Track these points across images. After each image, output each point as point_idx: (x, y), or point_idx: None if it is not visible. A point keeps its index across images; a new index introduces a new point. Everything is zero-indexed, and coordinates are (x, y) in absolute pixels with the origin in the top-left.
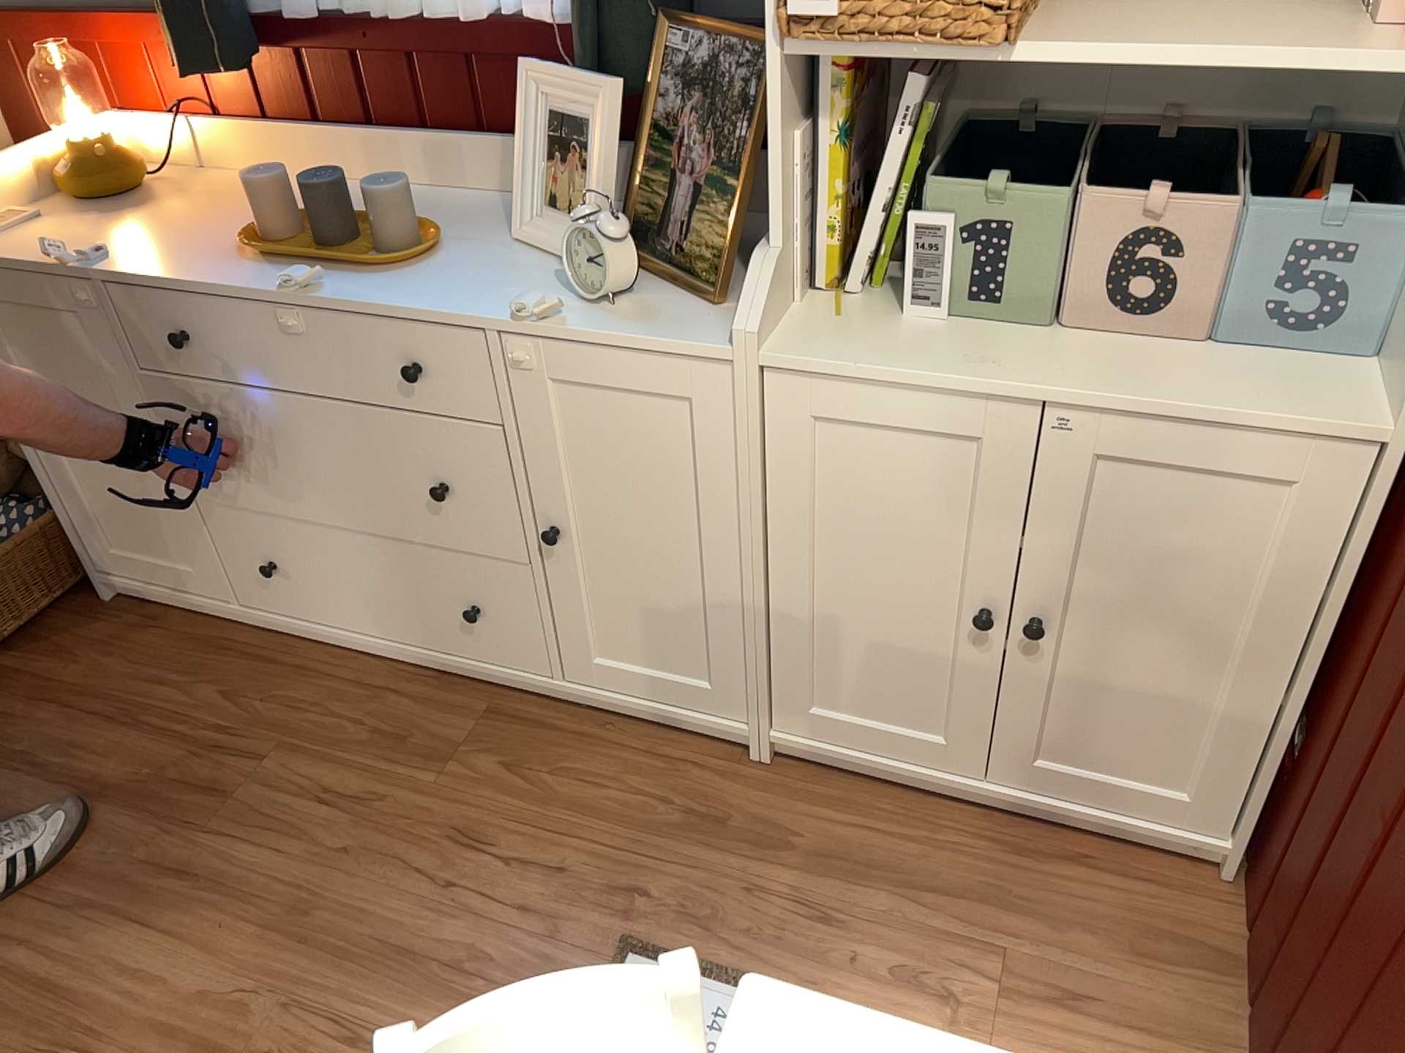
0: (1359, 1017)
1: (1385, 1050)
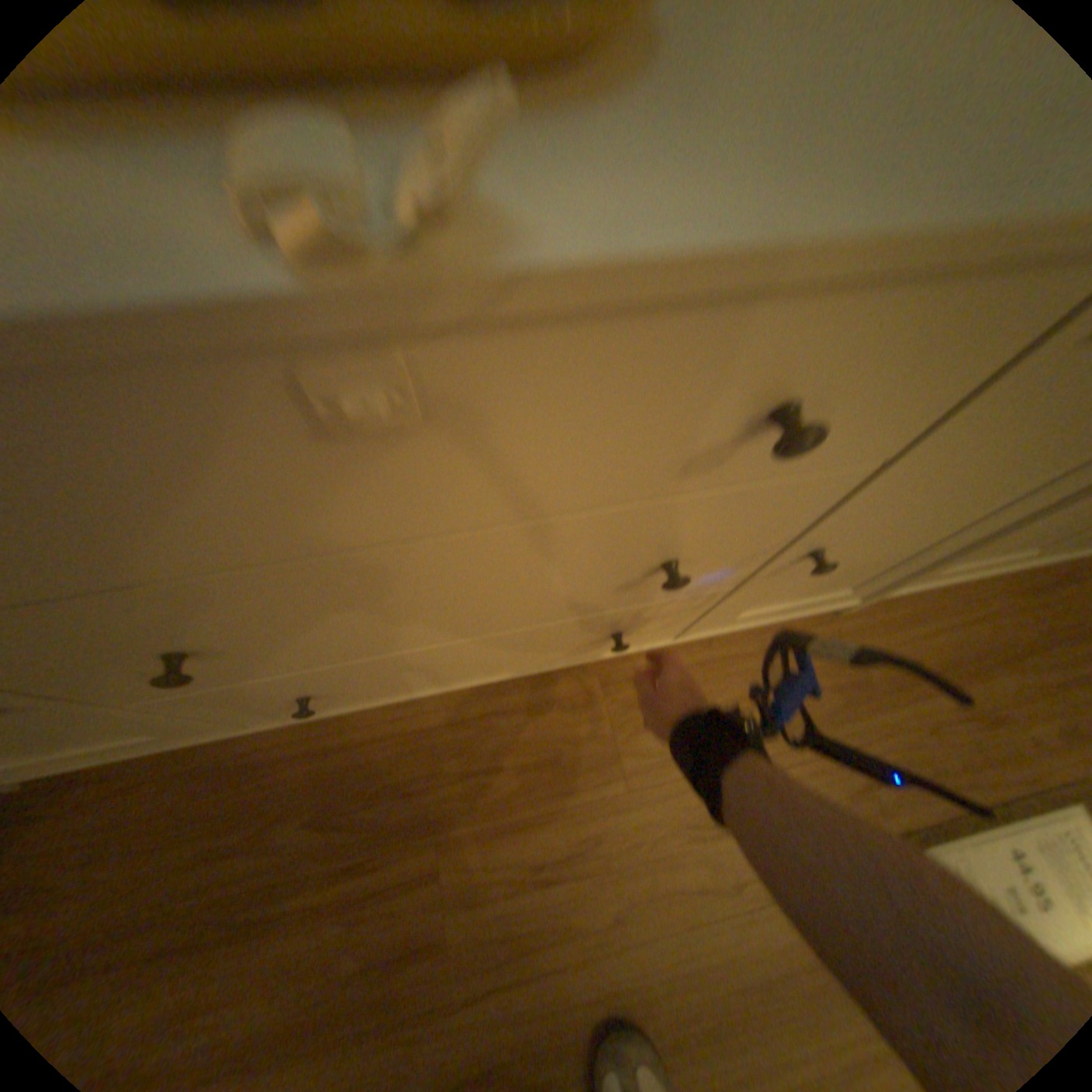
0: None
1: None
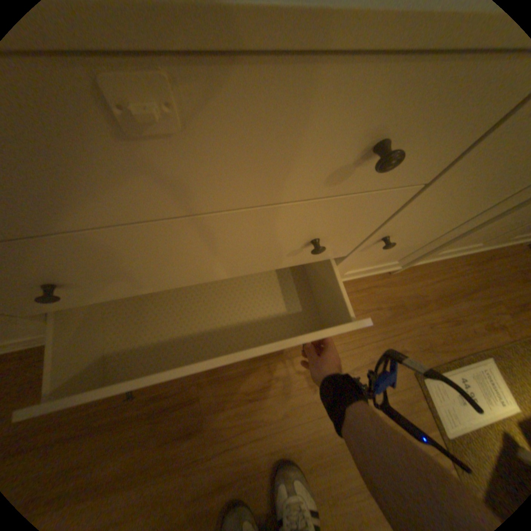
0: None
1: None
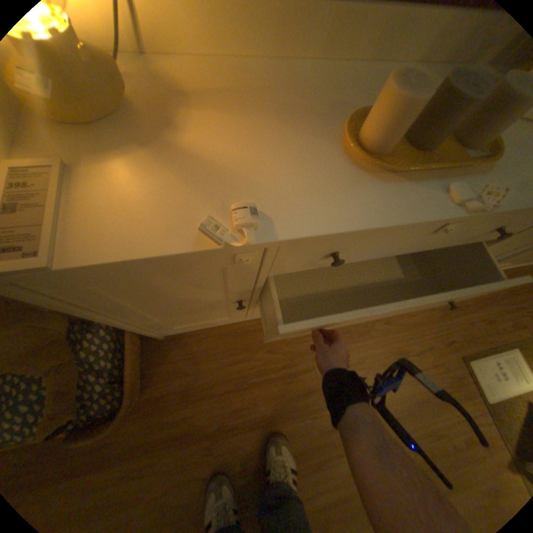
0: None
1: None
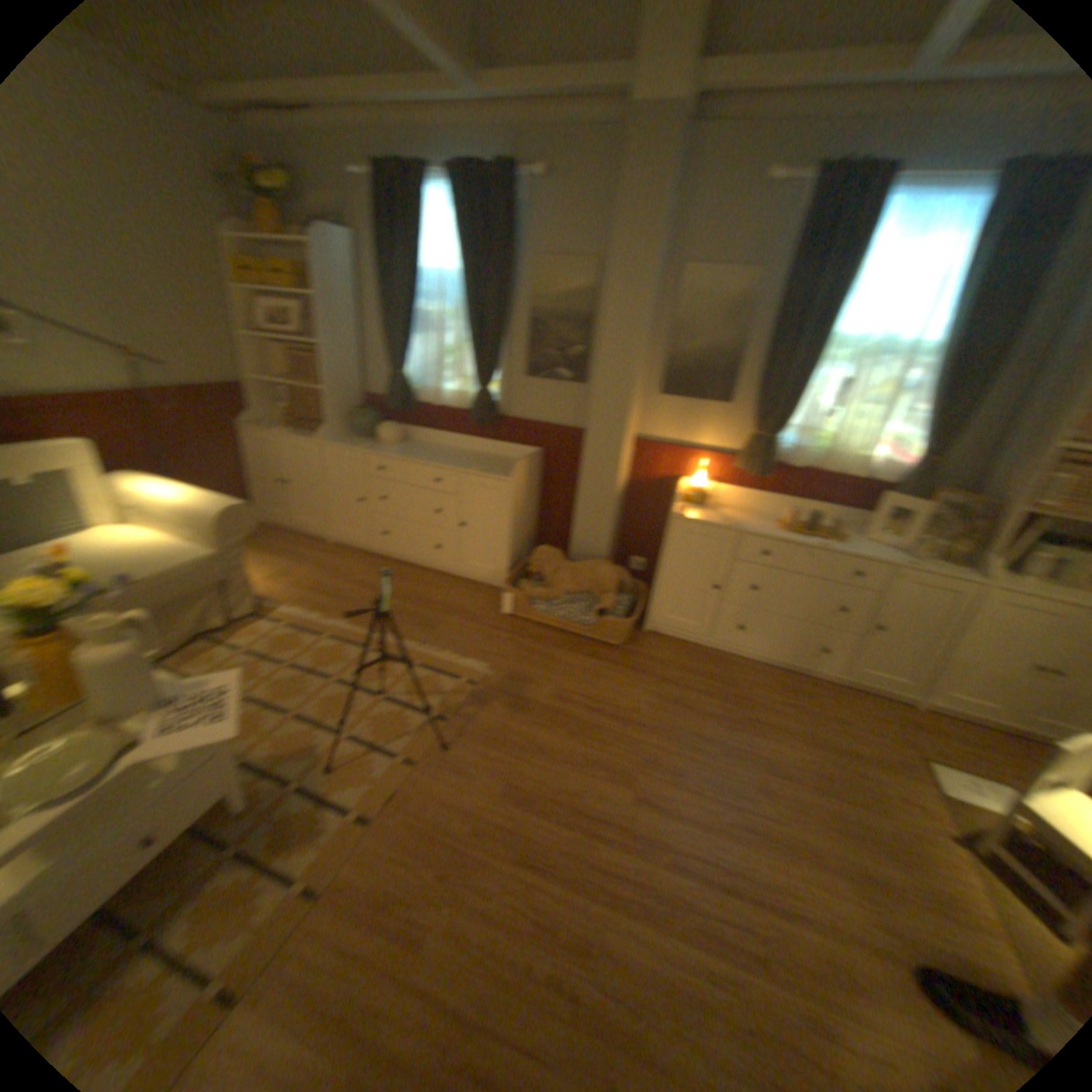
0: None
1: None
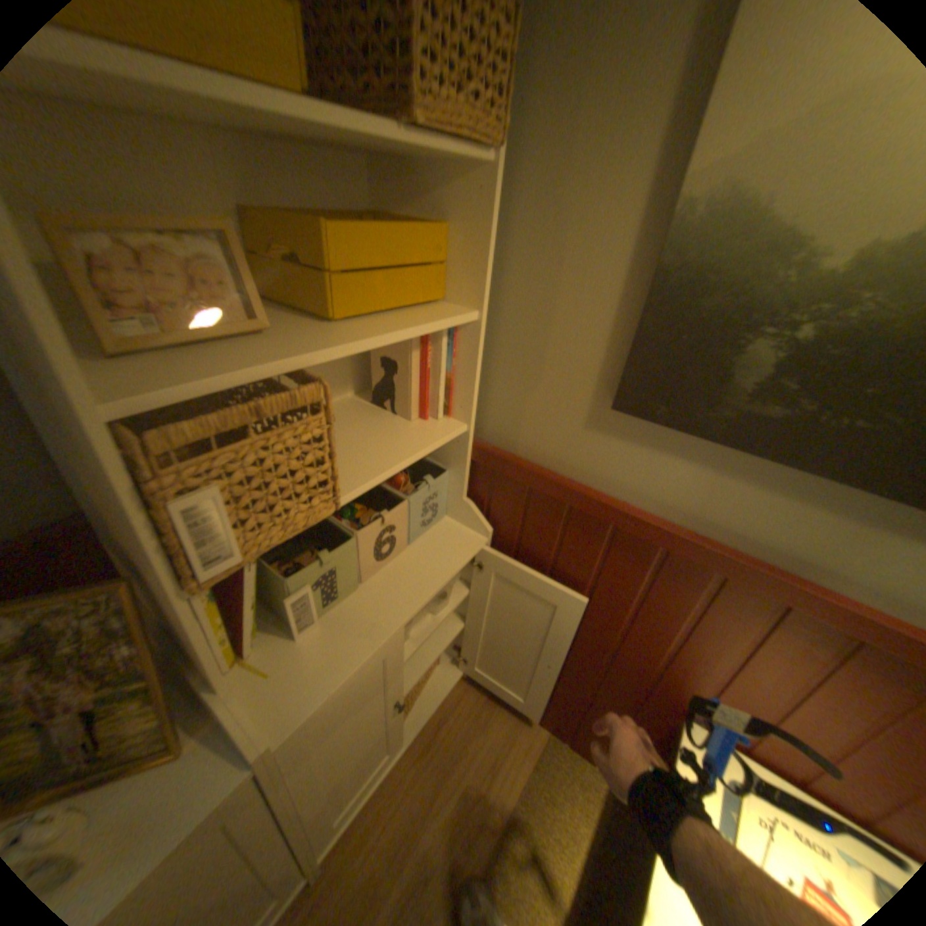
0: (609, 690)
1: (634, 694)
